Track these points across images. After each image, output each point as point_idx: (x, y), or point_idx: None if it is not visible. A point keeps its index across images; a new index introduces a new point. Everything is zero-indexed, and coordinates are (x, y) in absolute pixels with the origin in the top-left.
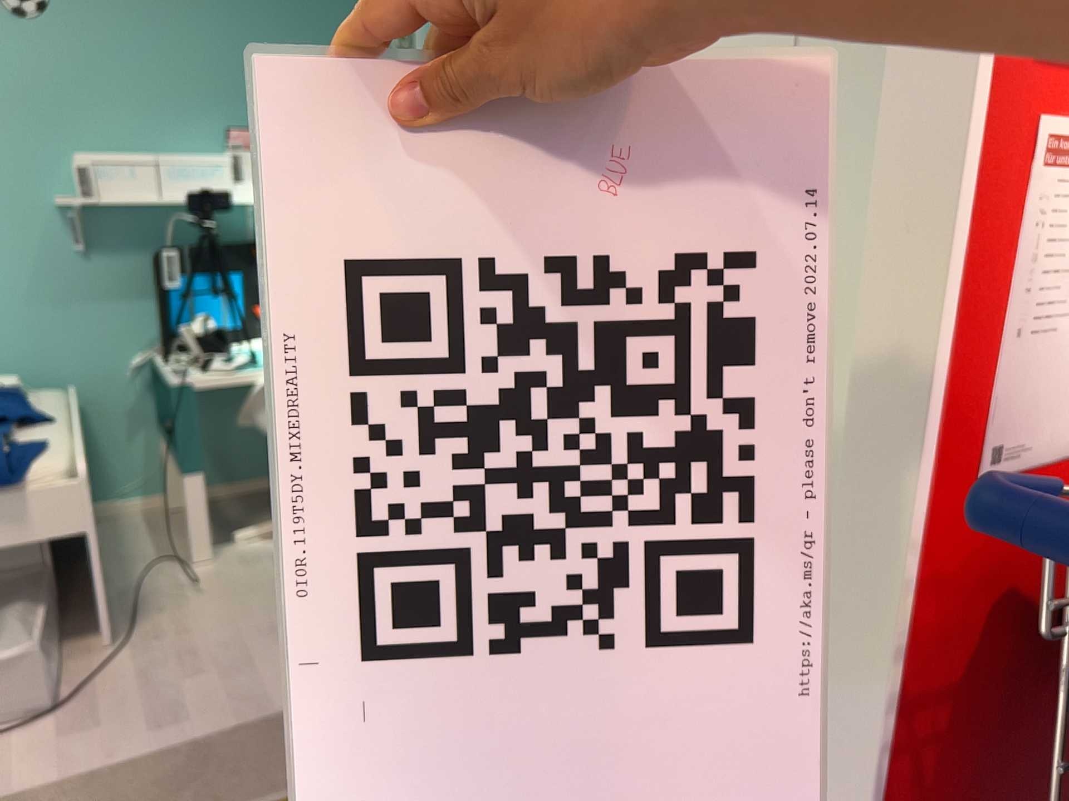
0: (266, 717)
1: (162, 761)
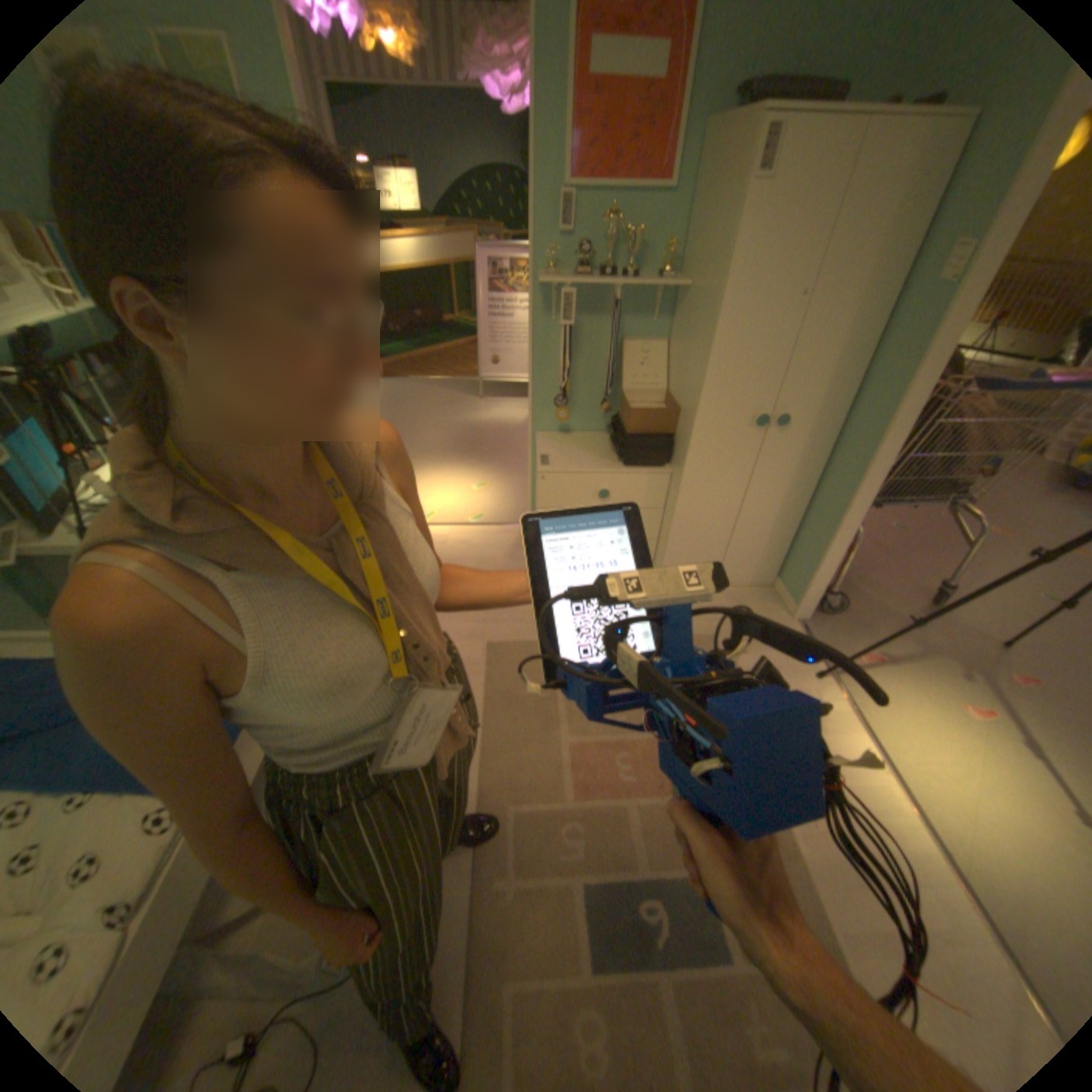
0: (483, 661)
1: (493, 712)
